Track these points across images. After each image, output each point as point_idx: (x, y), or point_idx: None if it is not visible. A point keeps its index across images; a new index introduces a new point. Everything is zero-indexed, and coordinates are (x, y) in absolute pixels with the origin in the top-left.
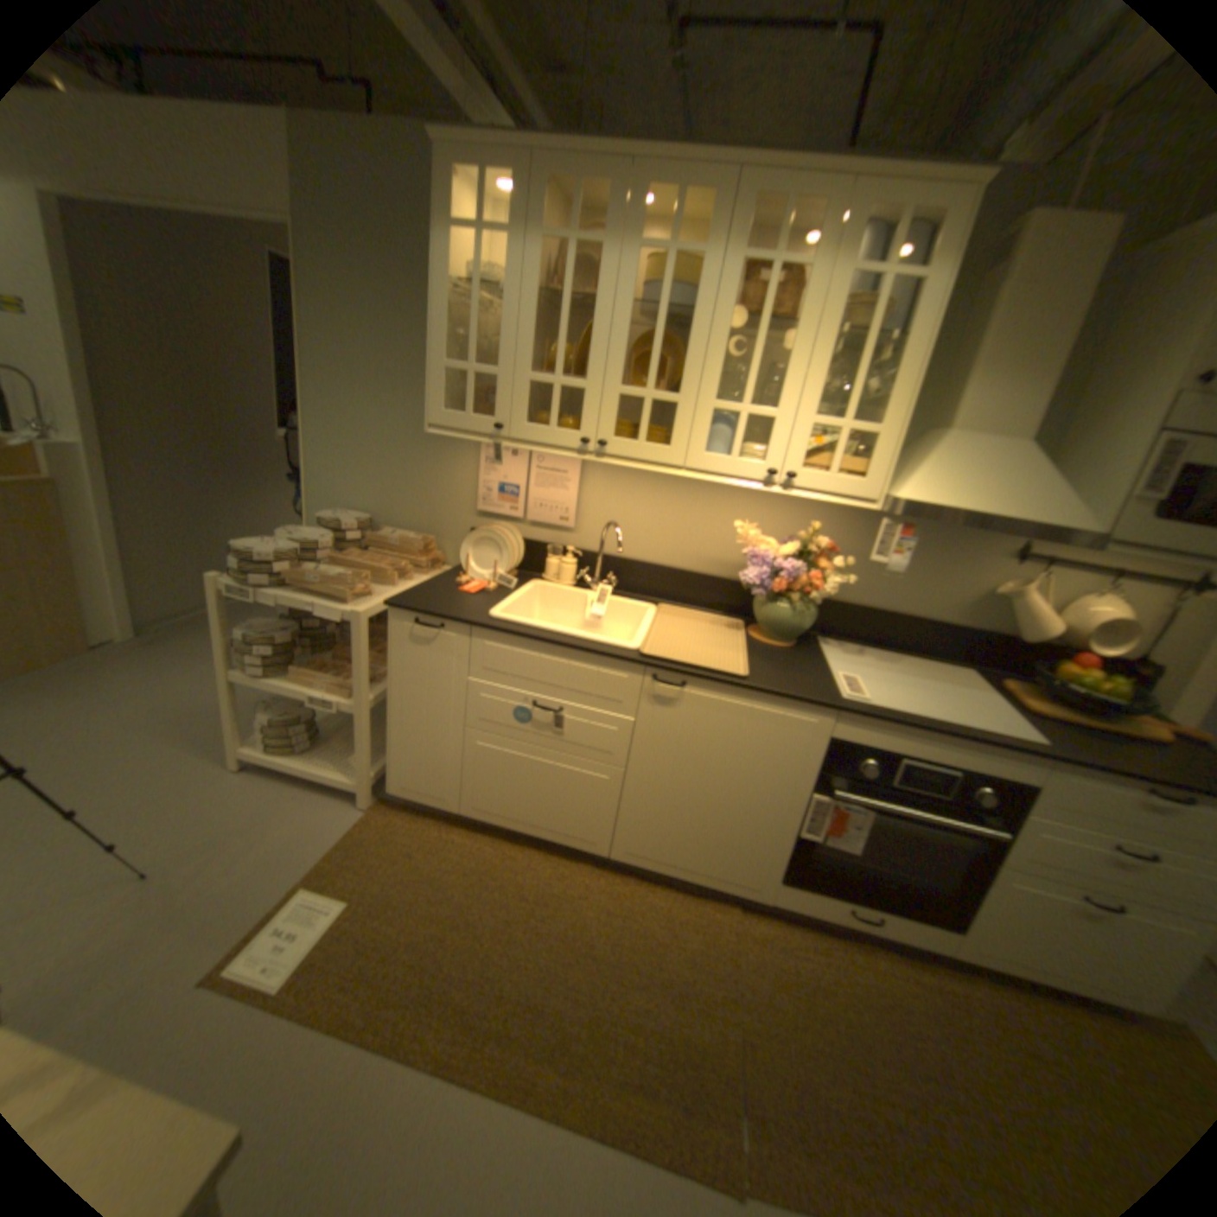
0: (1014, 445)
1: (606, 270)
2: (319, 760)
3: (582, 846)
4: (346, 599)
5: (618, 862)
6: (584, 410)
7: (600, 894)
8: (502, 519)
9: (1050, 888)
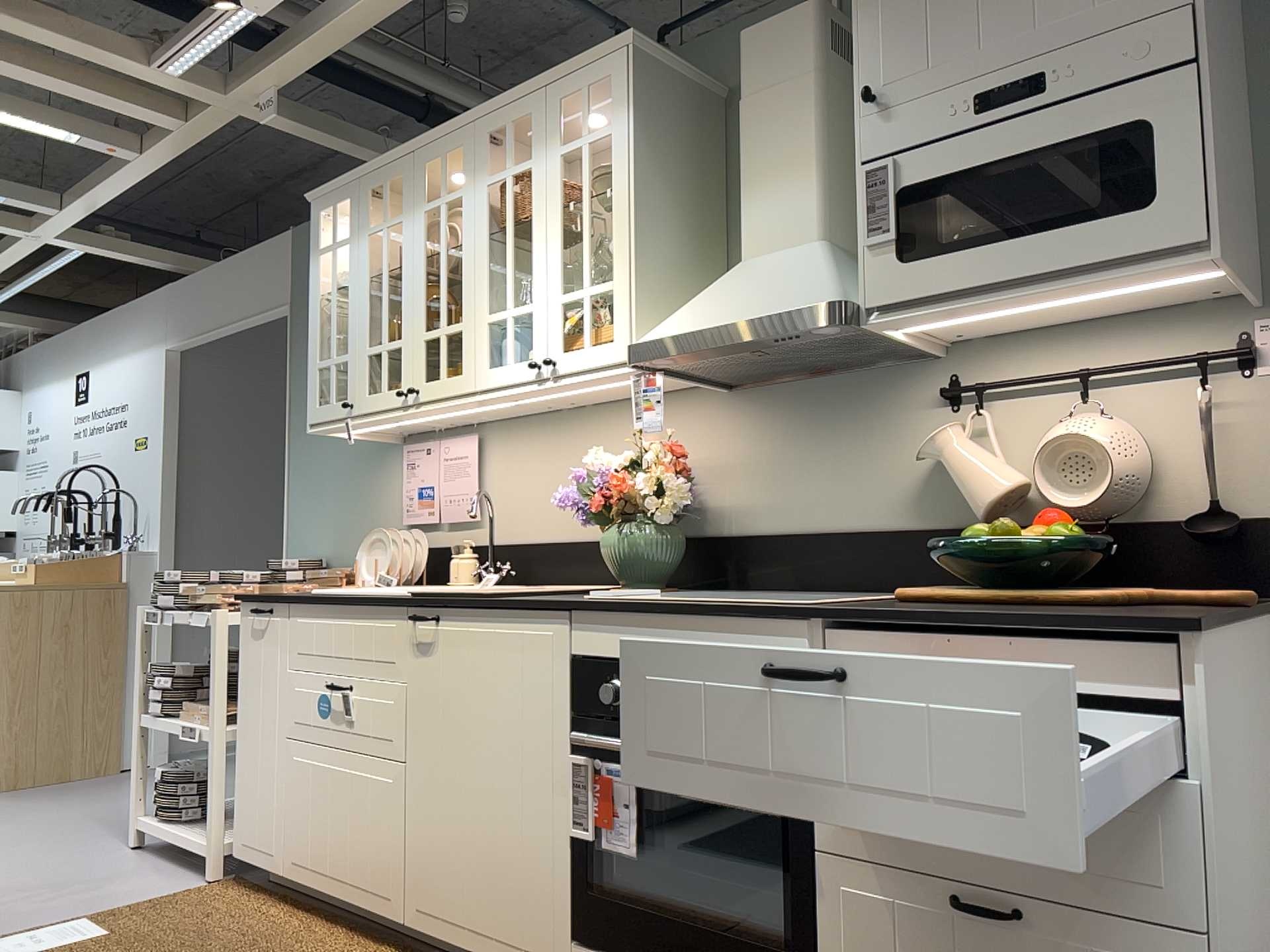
0: (792, 252)
1: (405, 240)
2: (203, 831)
3: (378, 905)
4: (221, 606)
5: (411, 929)
6: (402, 364)
7: None
8: (423, 529)
9: (892, 881)
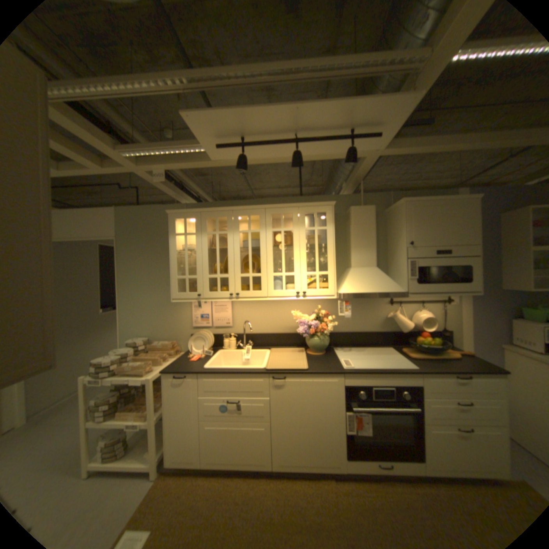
0: (371, 269)
1: (229, 240)
2: (129, 460)
3: (259, 469)
4: (142, 375)
5: (276, 472)
6: (229, 284)
7: (271, 492)
8: (203, 328)
9: (445, 429)
